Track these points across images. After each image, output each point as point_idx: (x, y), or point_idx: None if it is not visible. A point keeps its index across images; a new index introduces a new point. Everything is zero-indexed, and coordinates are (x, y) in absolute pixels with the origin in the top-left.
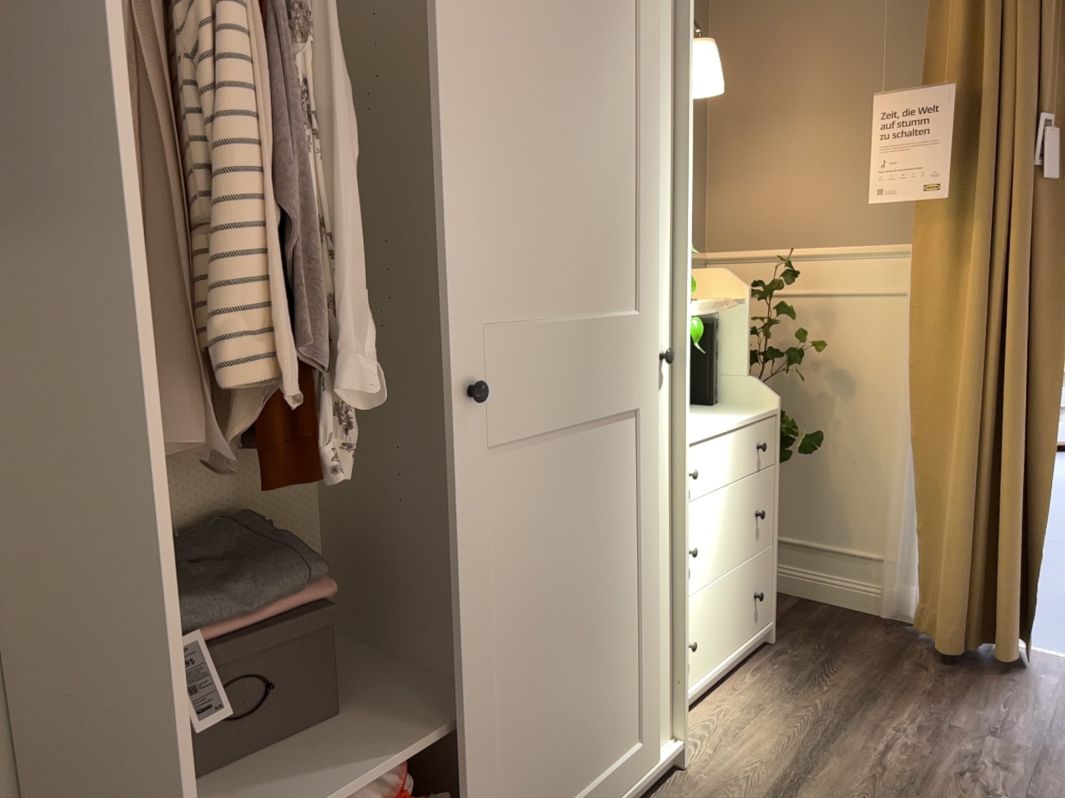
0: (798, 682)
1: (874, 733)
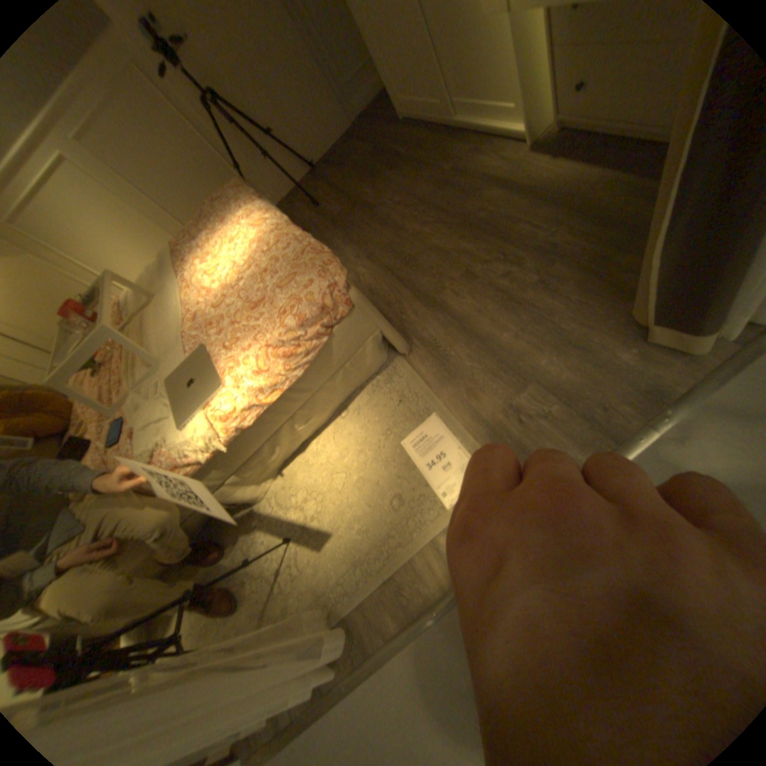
0: (638, 182)
1: (555, 220)
